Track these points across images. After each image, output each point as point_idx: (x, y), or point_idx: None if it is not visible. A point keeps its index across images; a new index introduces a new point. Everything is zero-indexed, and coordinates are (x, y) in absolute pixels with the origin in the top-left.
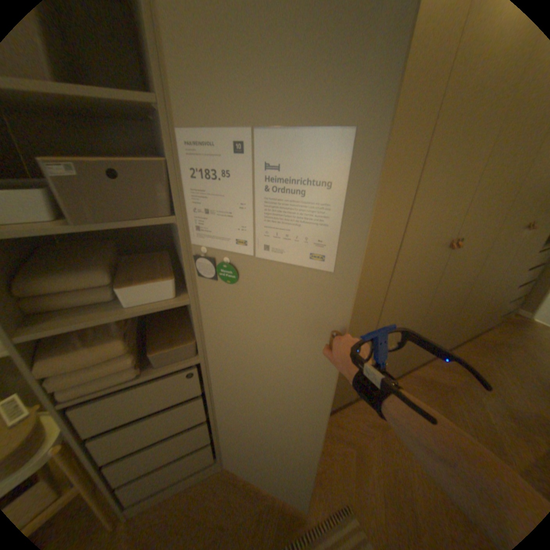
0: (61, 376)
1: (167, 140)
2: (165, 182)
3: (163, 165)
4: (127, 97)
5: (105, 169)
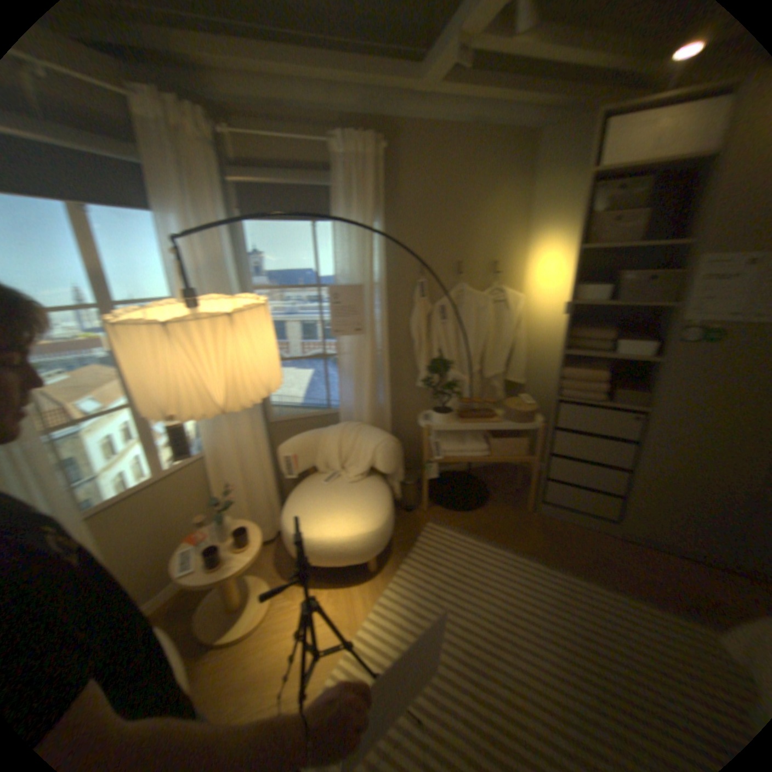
0: (571, 380)
1: (693, 261)
2: (681, 283)
3: (685, 274)
4: (679, 243)
5: (651, 276)
